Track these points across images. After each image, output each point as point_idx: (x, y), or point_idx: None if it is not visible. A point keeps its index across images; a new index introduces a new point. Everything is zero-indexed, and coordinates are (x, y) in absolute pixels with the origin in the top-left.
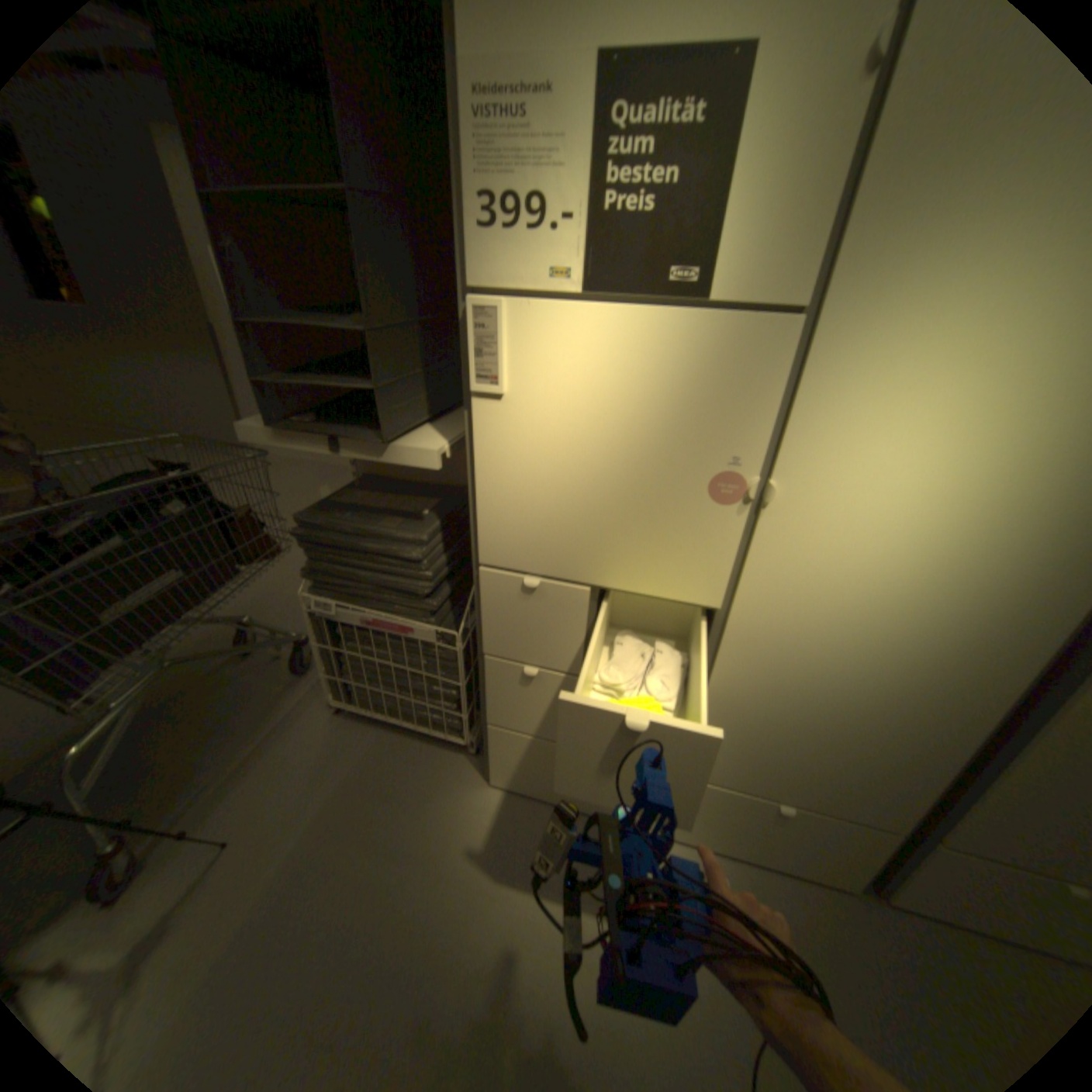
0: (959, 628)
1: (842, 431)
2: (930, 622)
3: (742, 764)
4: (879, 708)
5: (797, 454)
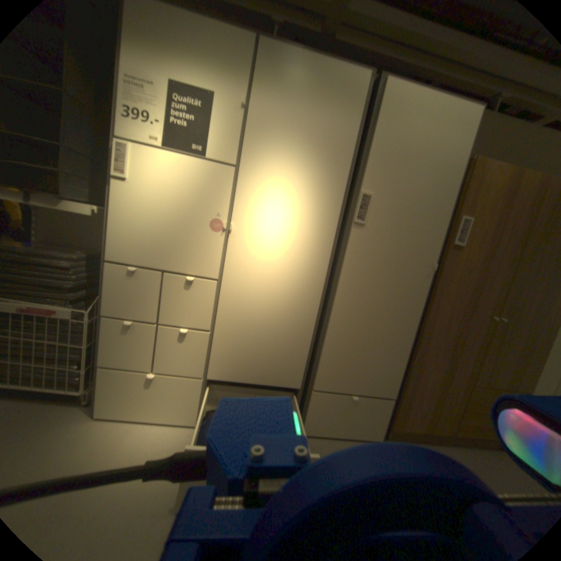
0: (295, 282)
1: (250, 208)
2: (287, 281)
3: (233, 365)
4: (279, 322)
5: (238, 215)
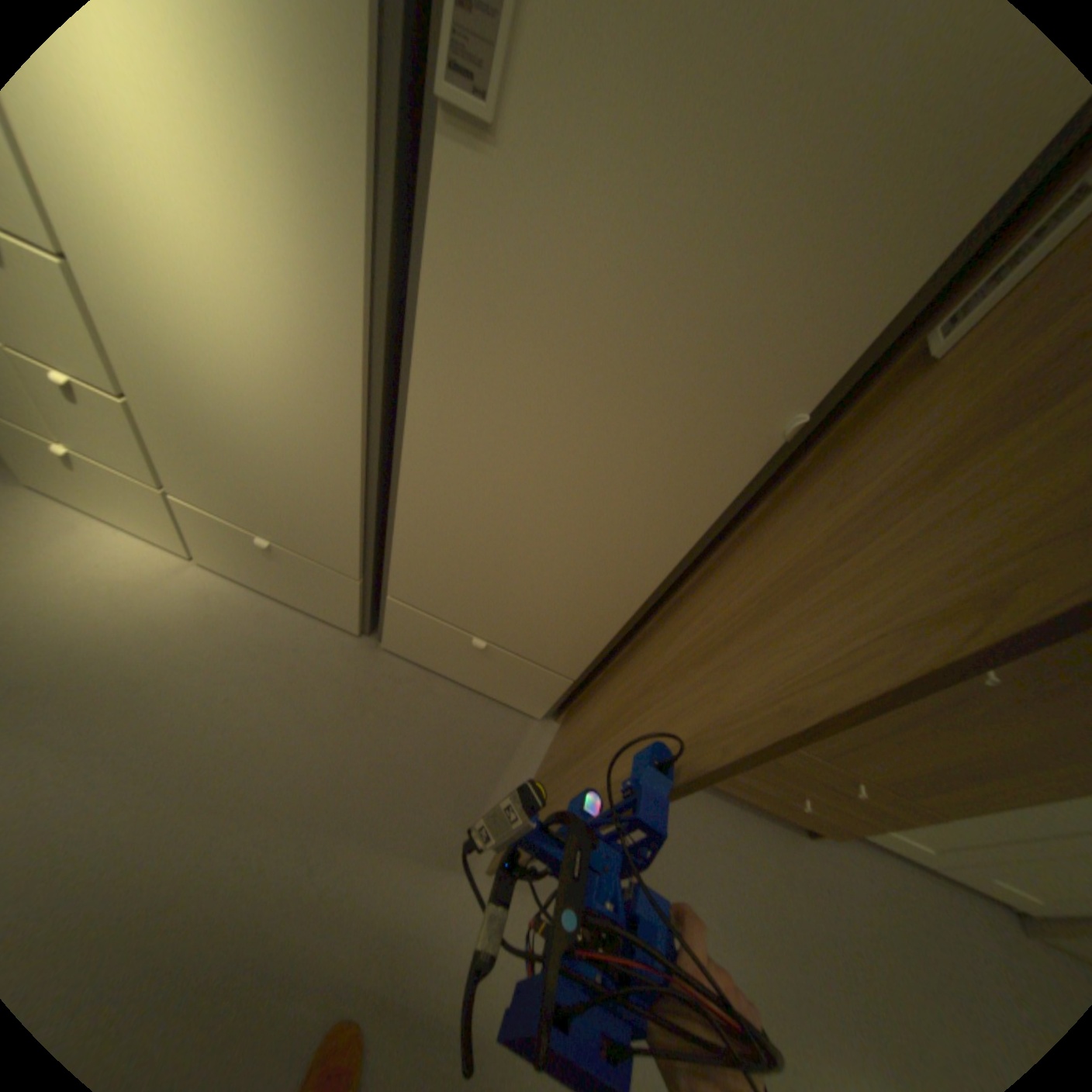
0: (278, 326)
1: None
2: (252, 314)
3: (207, 484)
4: (270, 429)
5: None
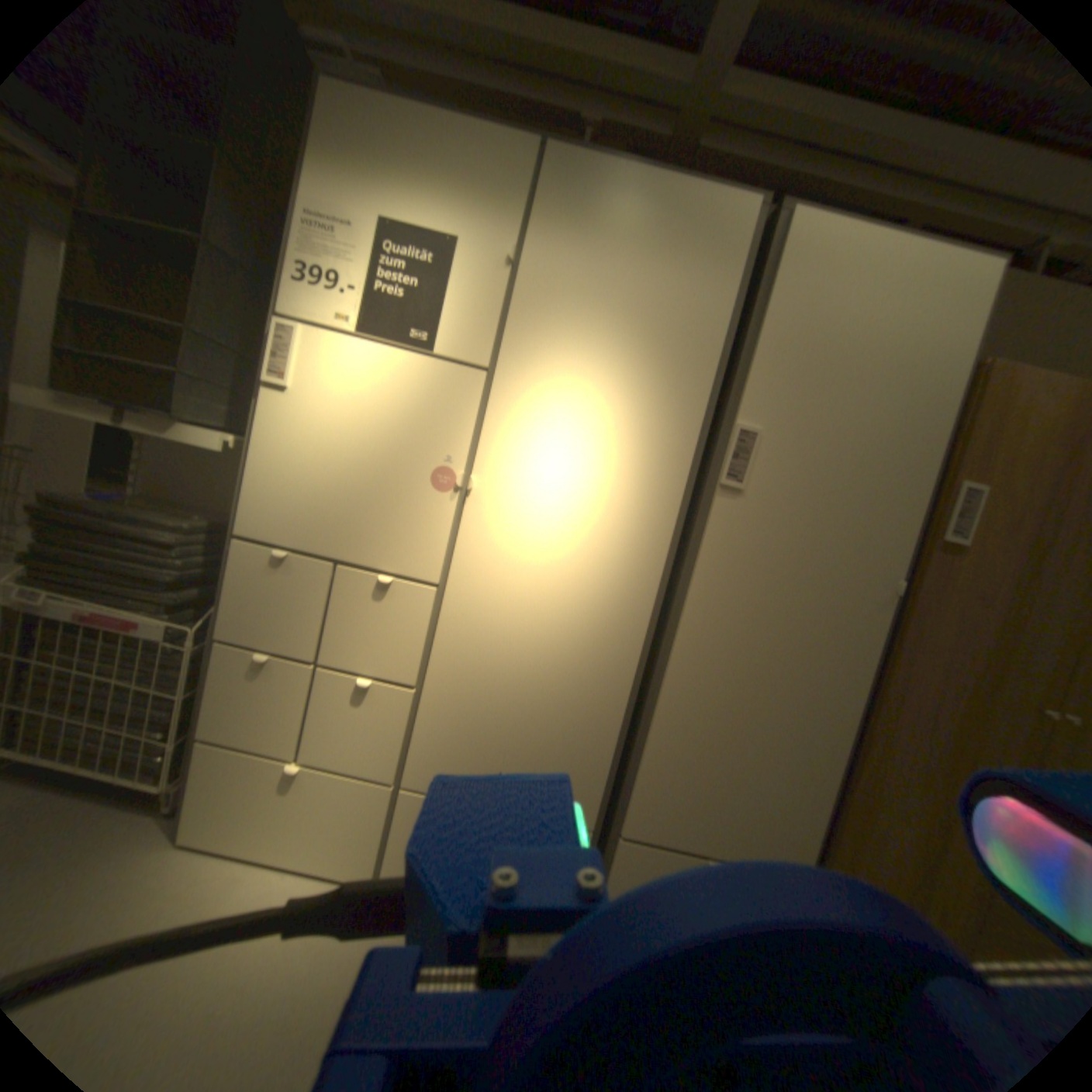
0: (594, 601)
1: (510, 449)
2: (577, 597)
3: (456, 763)
4: (555, 682)
5: (485, 462)
